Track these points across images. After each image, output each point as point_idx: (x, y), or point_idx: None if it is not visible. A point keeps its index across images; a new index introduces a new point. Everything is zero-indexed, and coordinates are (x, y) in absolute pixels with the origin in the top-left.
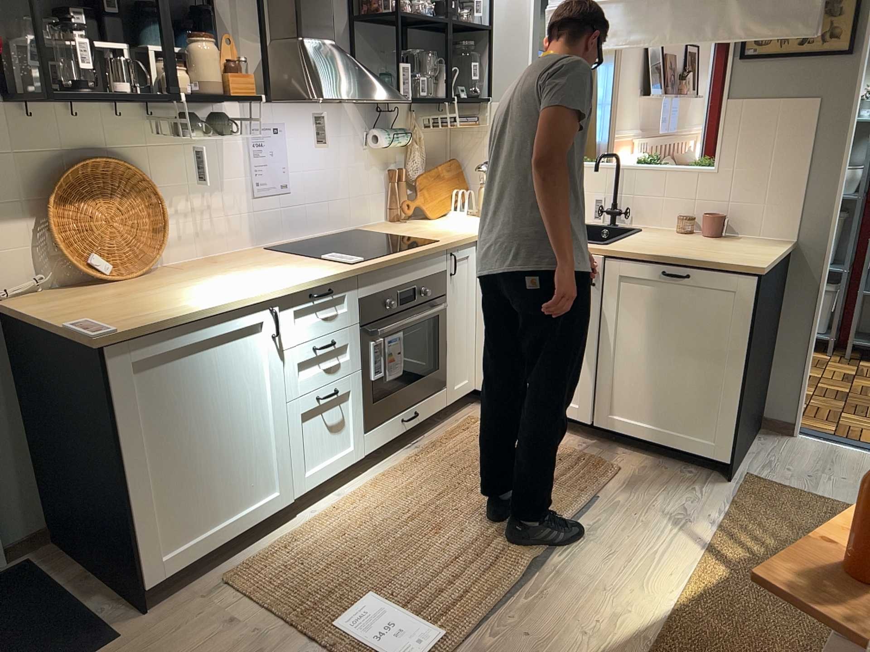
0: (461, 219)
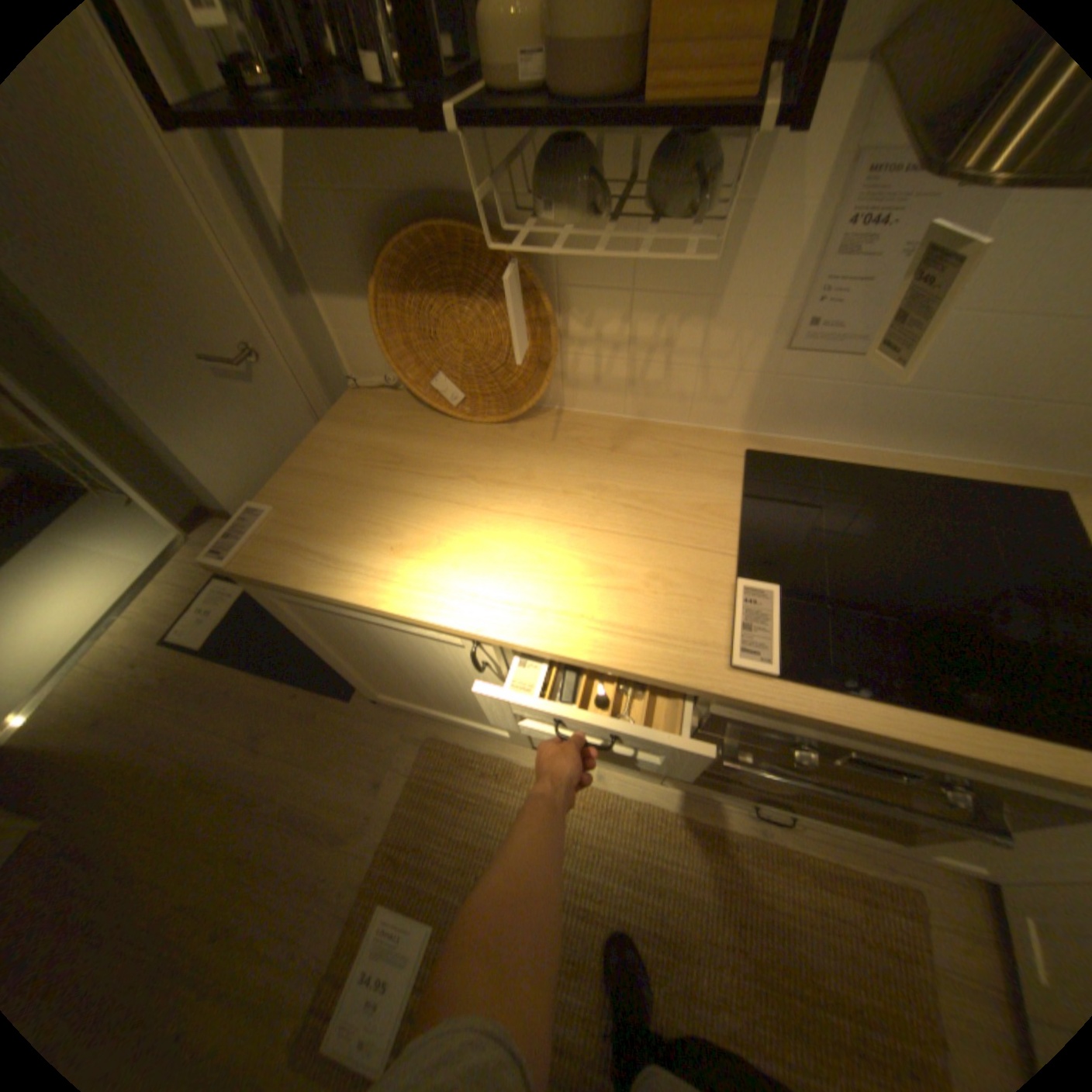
0: None
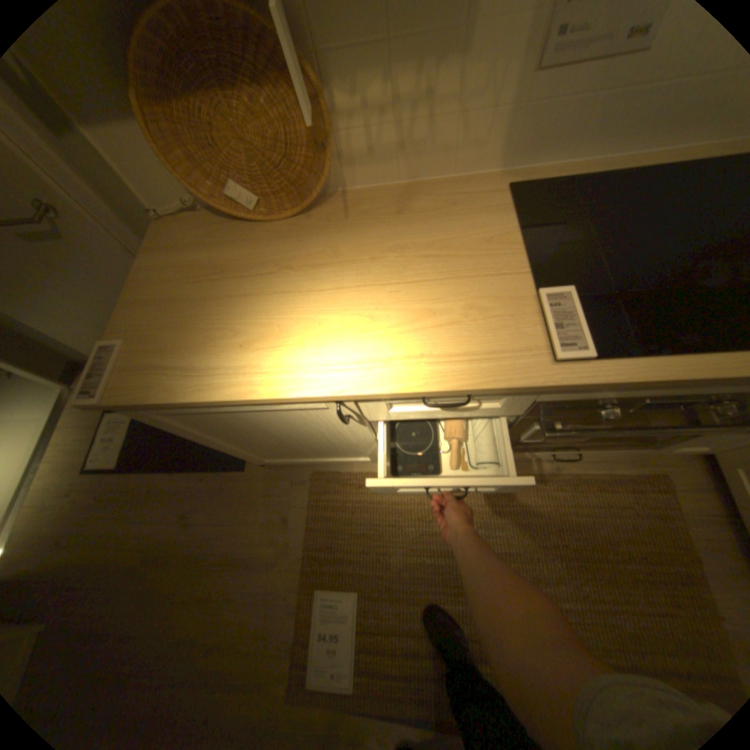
0: None
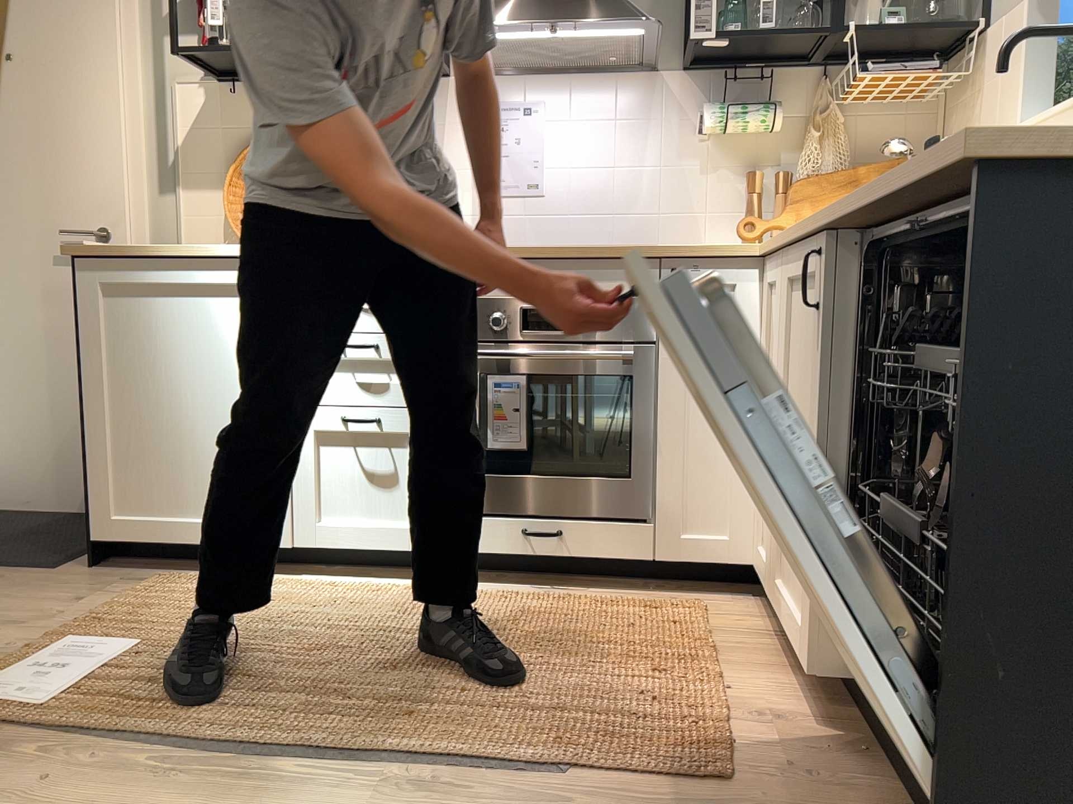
0: None
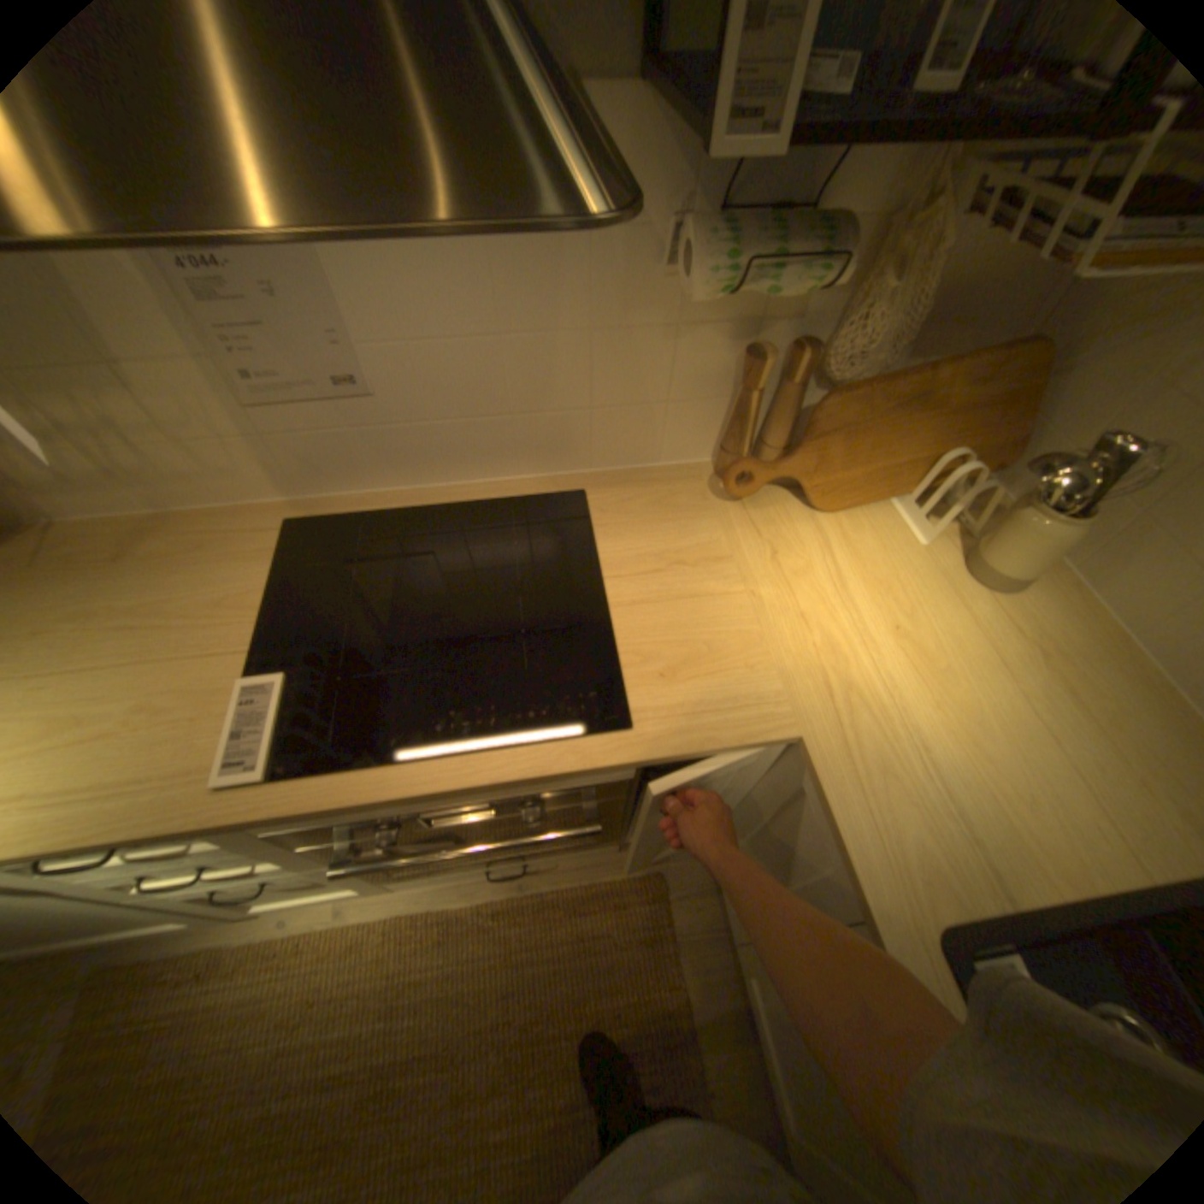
0: (898, 546)
